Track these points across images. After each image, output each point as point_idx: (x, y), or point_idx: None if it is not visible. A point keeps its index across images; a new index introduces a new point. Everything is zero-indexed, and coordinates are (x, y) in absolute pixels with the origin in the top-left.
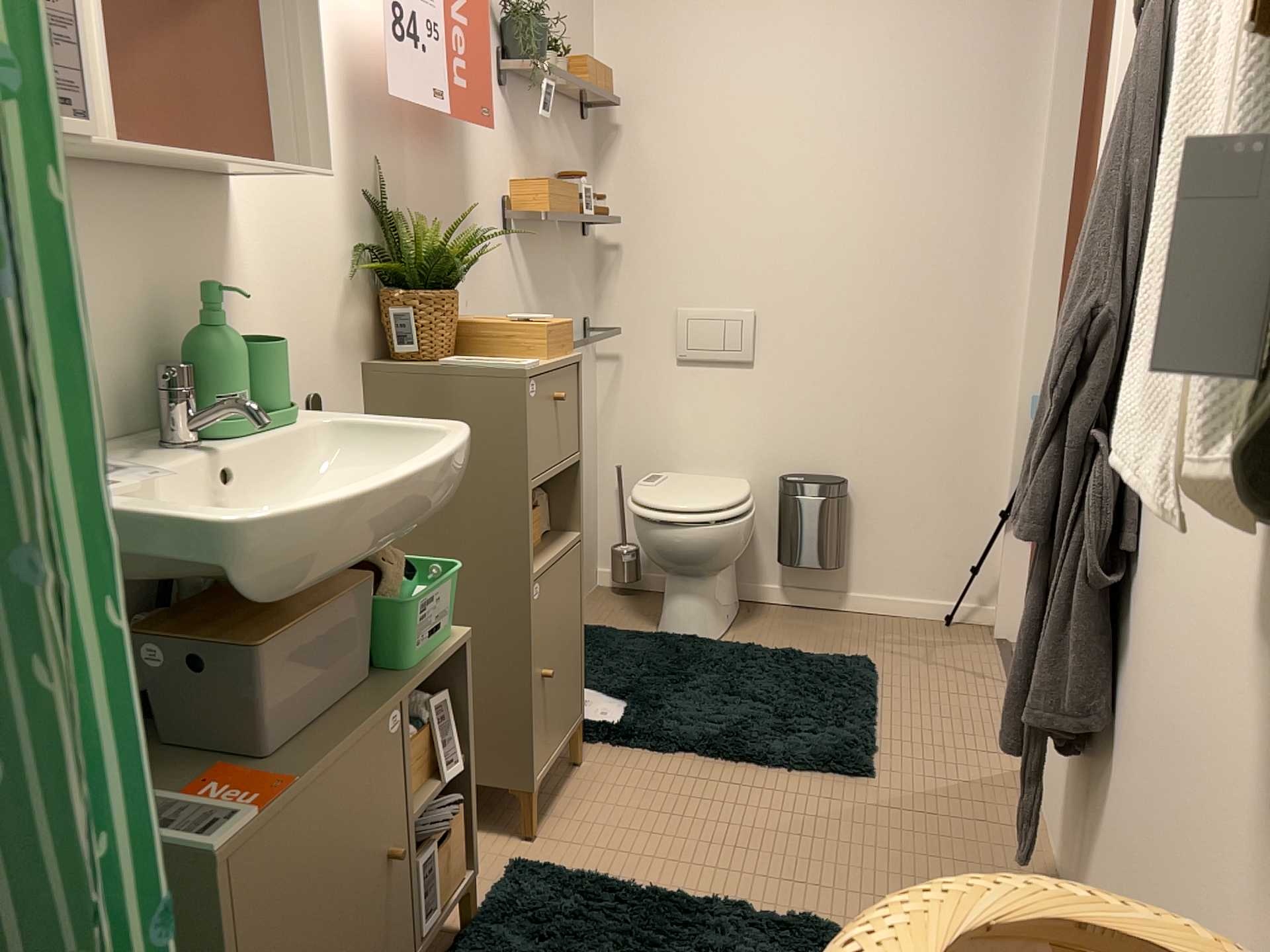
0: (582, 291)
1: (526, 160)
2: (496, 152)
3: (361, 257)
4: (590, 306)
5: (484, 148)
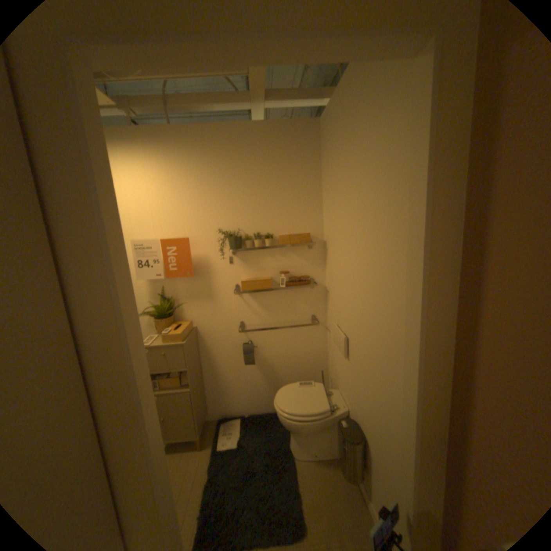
0: (307, 304)
1: (250, 268)
2: (227, 270)
3: (150, 307)
4: (316, 308)
5: (218, 271)
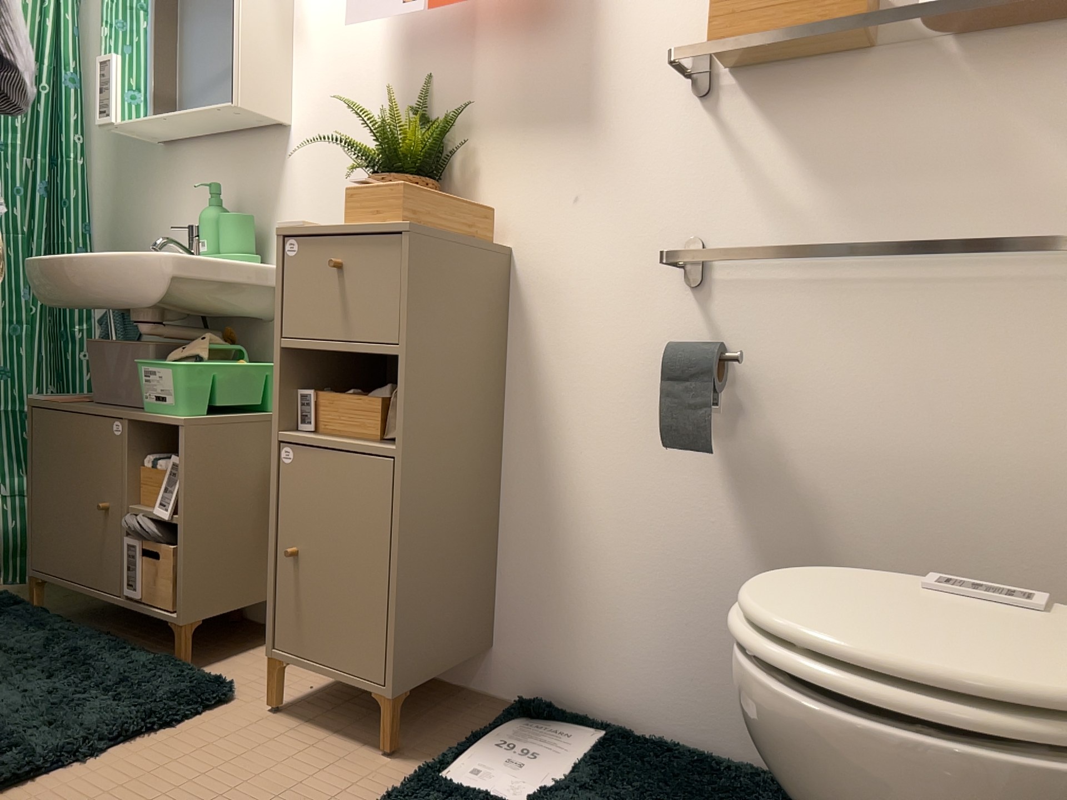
0: None
1: None
2: None
3: (380, 156)
4: None
5: None
